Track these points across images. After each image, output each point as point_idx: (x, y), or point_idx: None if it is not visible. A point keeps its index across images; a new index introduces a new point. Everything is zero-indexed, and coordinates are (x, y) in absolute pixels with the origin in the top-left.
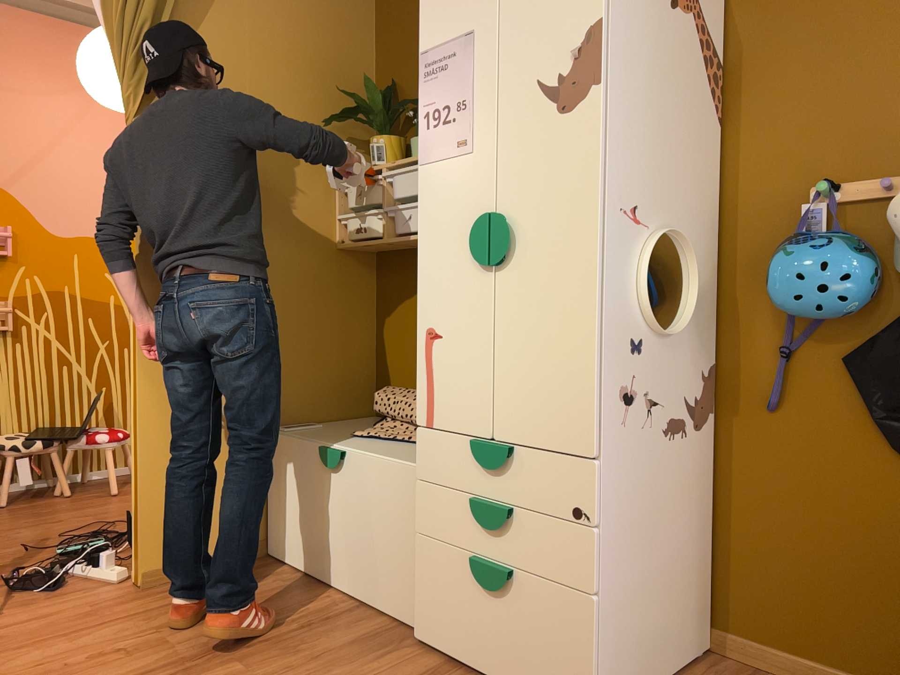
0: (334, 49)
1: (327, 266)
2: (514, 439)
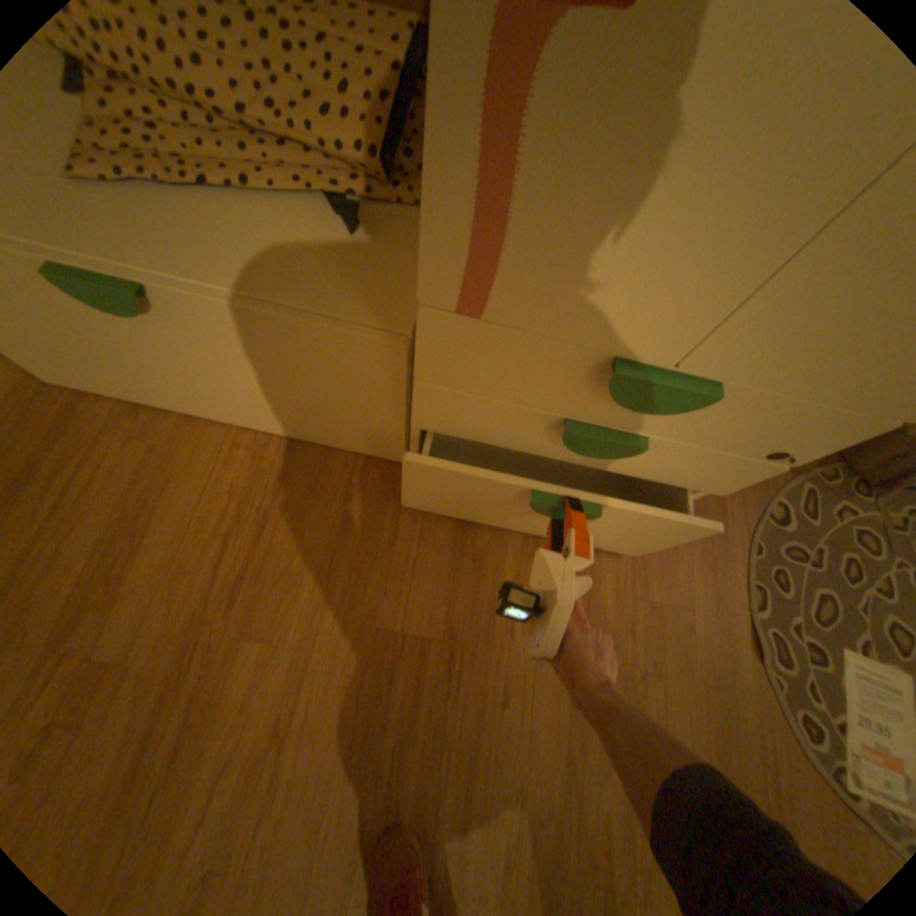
0: None
1: None
2: (740, 374)
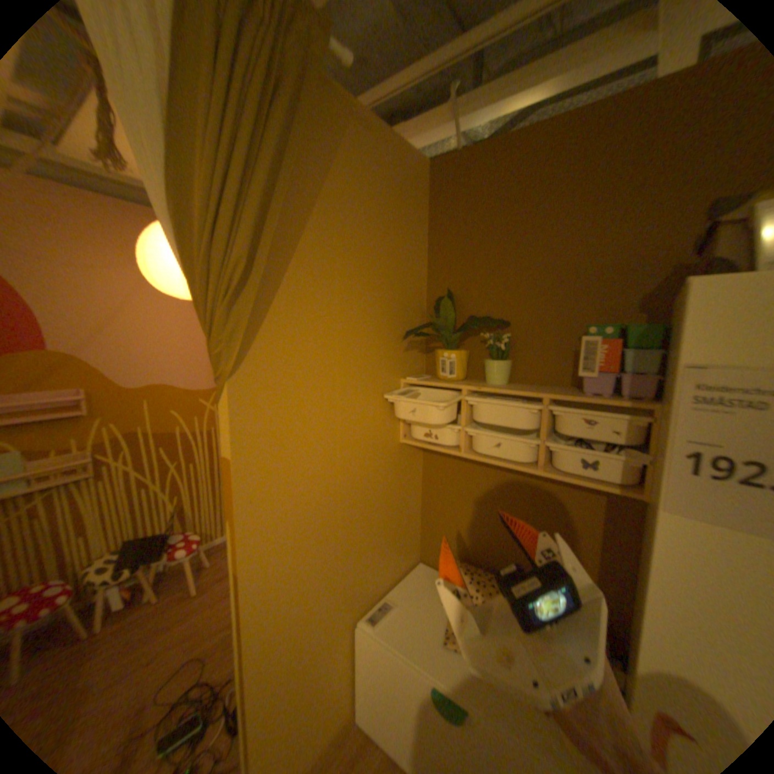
0: (401, 259)
1: (394, 460)
2: None
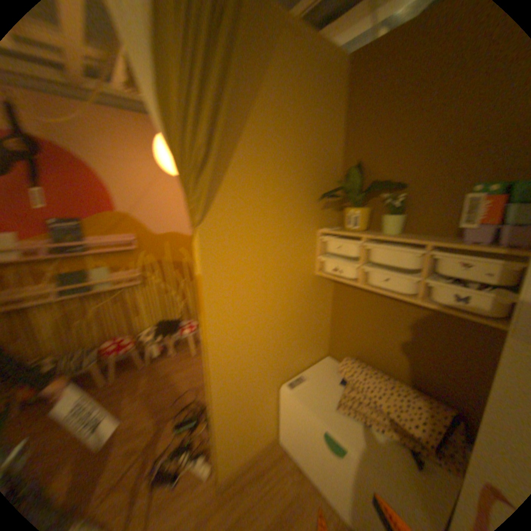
0: (320, 138)
1: (310, 286)
2: None
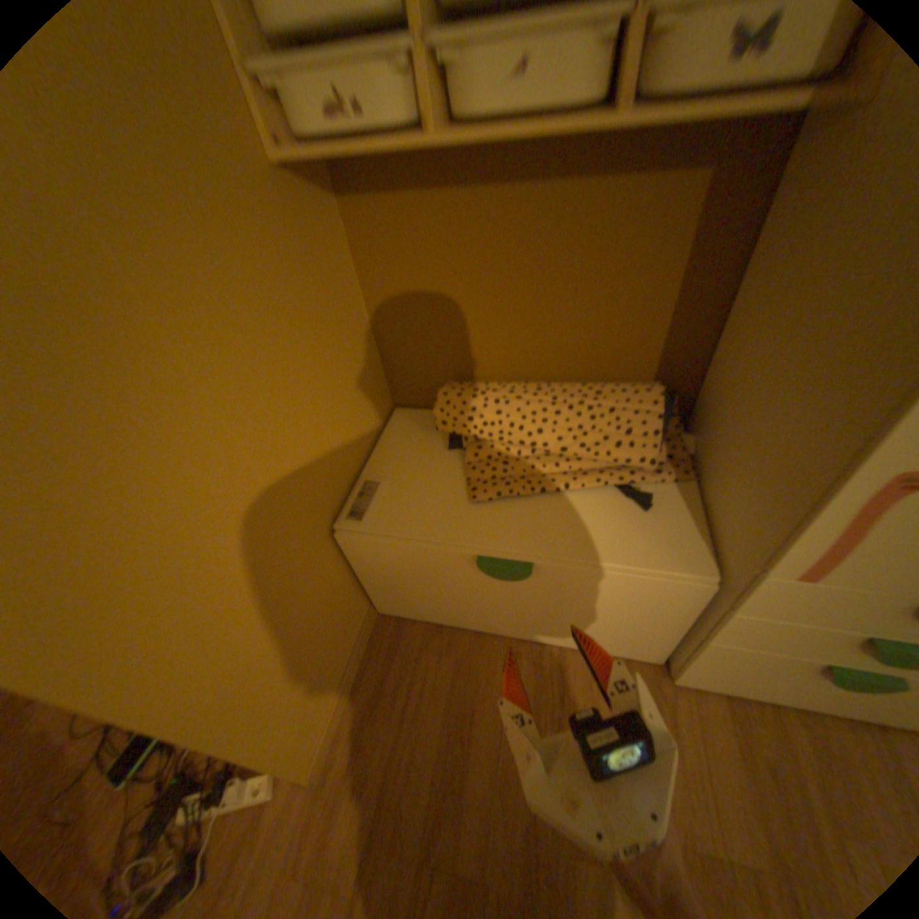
0: None
1: (276, 217)
2: None
